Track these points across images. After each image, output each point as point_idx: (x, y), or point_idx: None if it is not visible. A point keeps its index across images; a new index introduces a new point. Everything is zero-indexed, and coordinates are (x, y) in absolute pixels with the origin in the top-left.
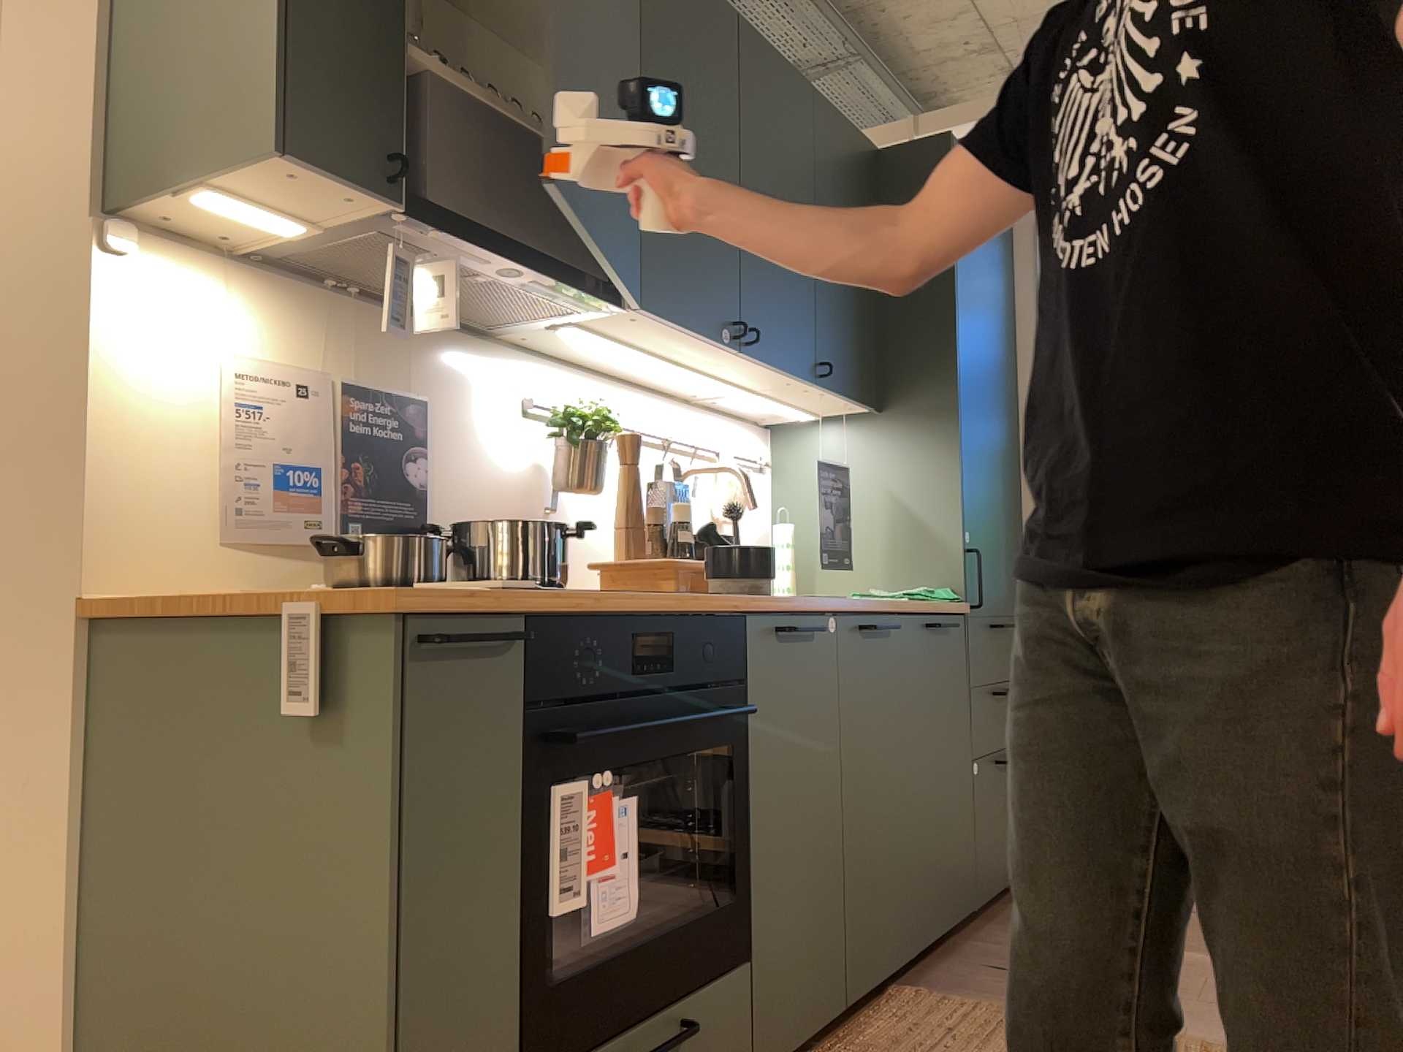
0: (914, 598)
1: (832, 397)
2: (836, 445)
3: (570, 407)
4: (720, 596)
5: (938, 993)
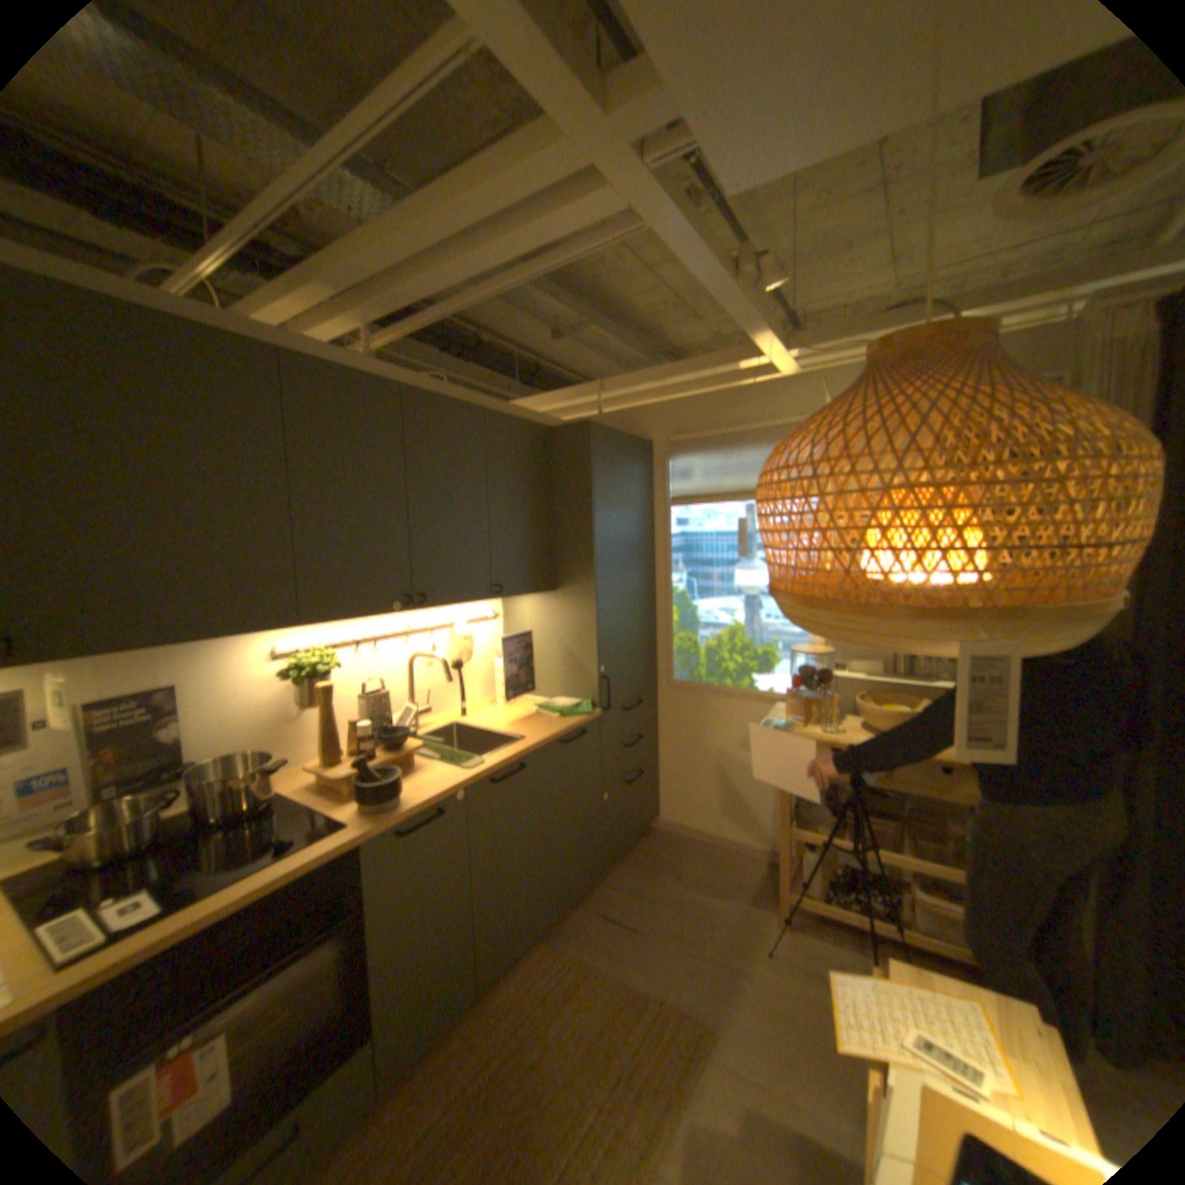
0: (561, 716)
1: (514, 596)
2: (533, 608)
3: (300, 657)
4: (340, 834)
5: (558, 951)
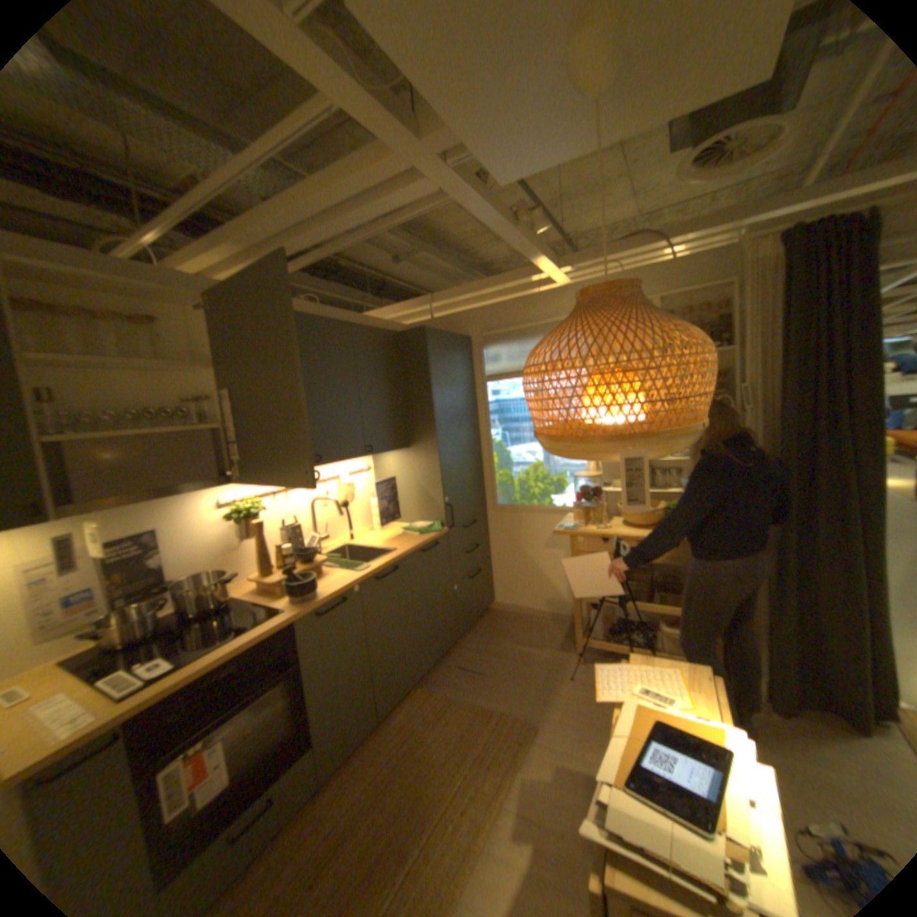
0: (420, 533)
1: (380, 453)
2: (394, 461)
3: (236, 505)
4: (279, 616)
5: (429, 691)
